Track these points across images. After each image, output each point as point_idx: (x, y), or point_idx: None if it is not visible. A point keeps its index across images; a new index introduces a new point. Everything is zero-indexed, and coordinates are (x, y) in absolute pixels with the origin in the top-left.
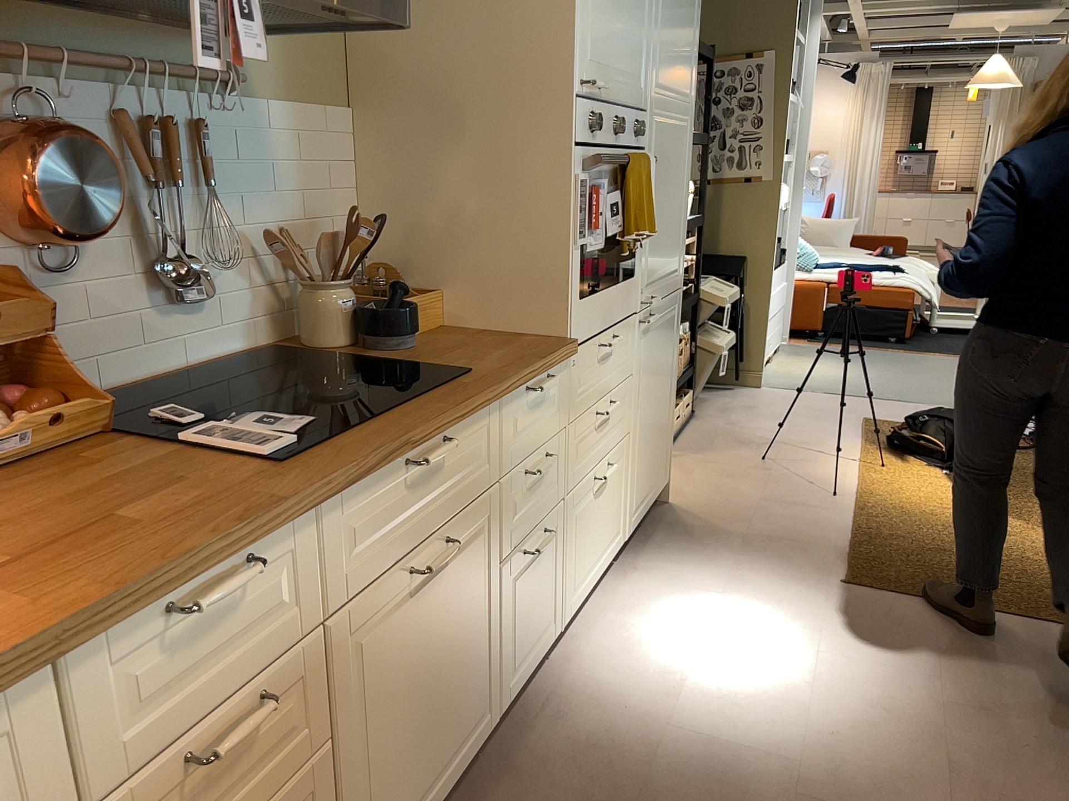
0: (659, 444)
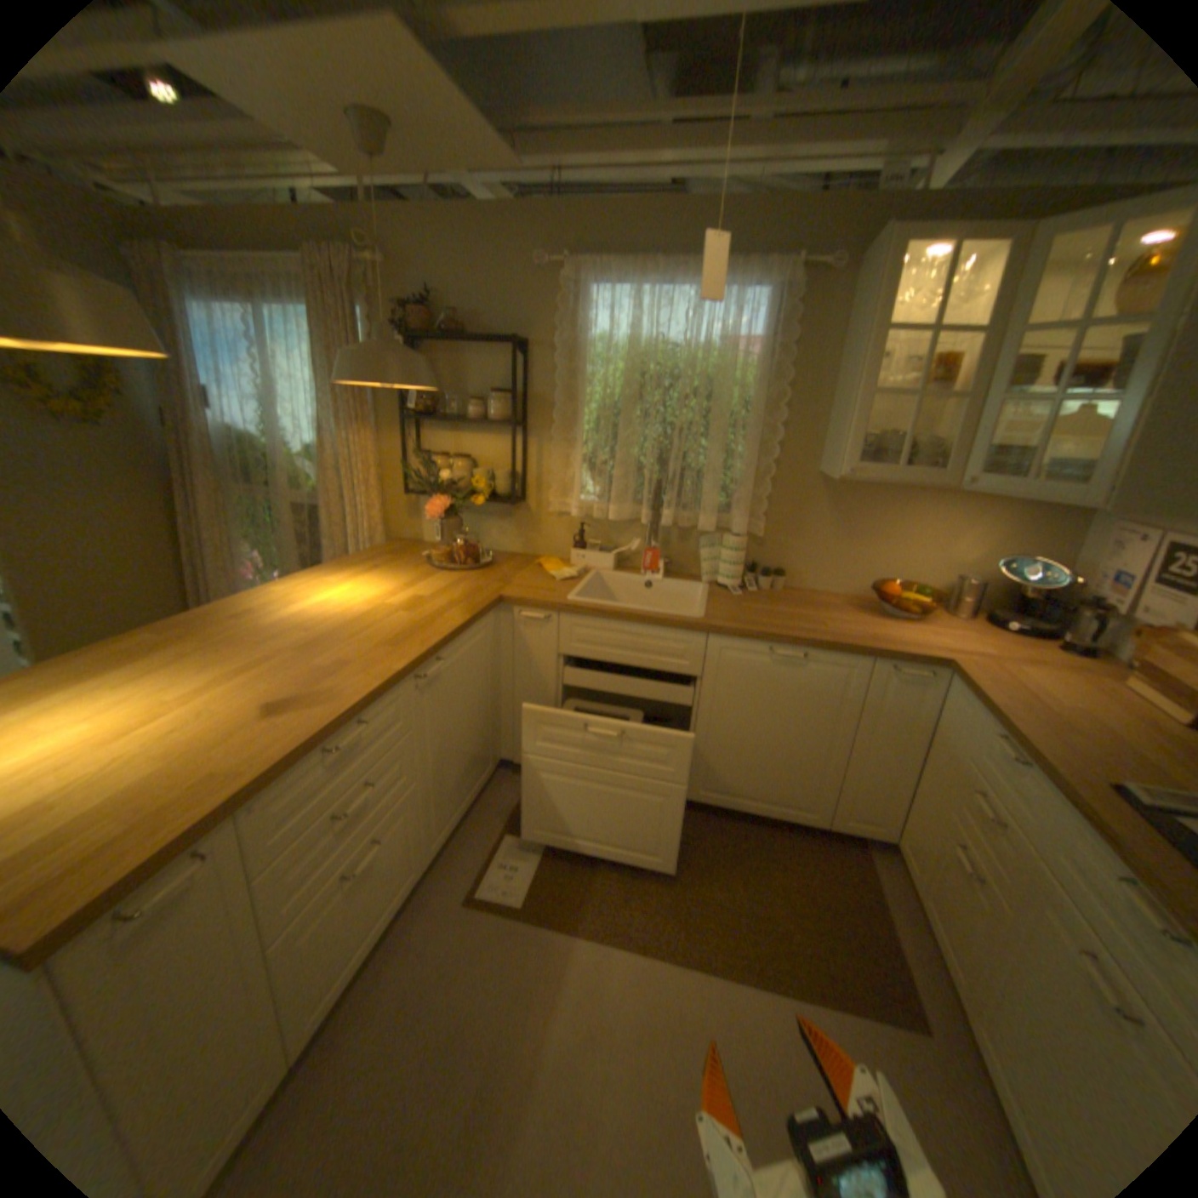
0: None
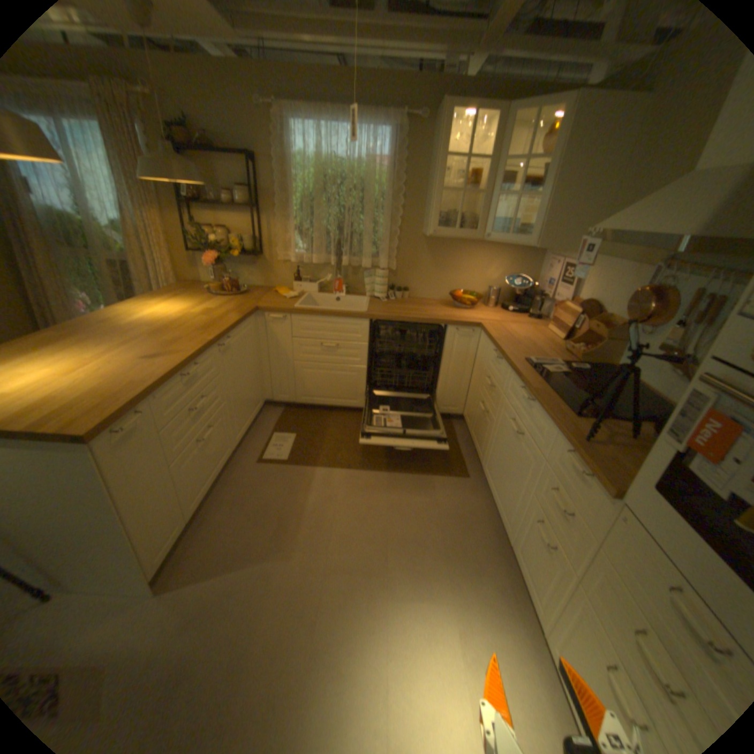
0: None
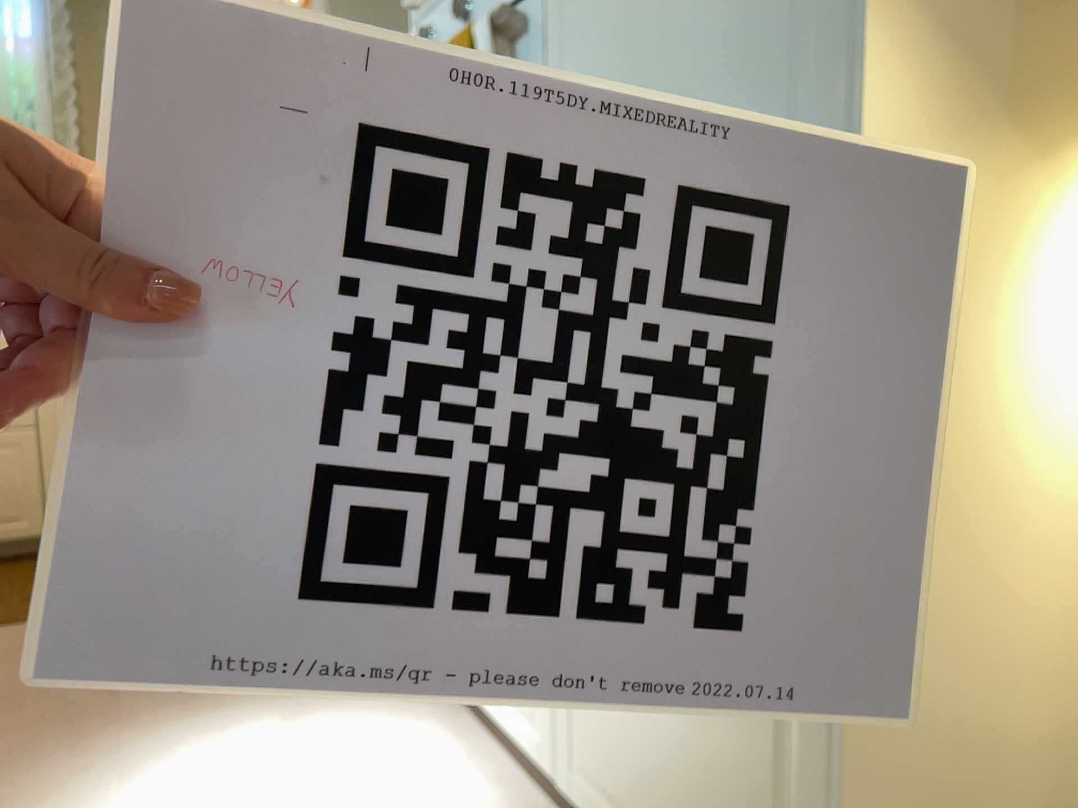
0: (712, 787)
